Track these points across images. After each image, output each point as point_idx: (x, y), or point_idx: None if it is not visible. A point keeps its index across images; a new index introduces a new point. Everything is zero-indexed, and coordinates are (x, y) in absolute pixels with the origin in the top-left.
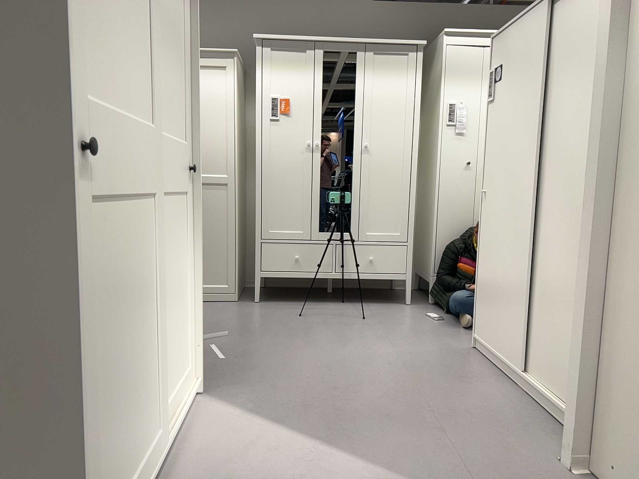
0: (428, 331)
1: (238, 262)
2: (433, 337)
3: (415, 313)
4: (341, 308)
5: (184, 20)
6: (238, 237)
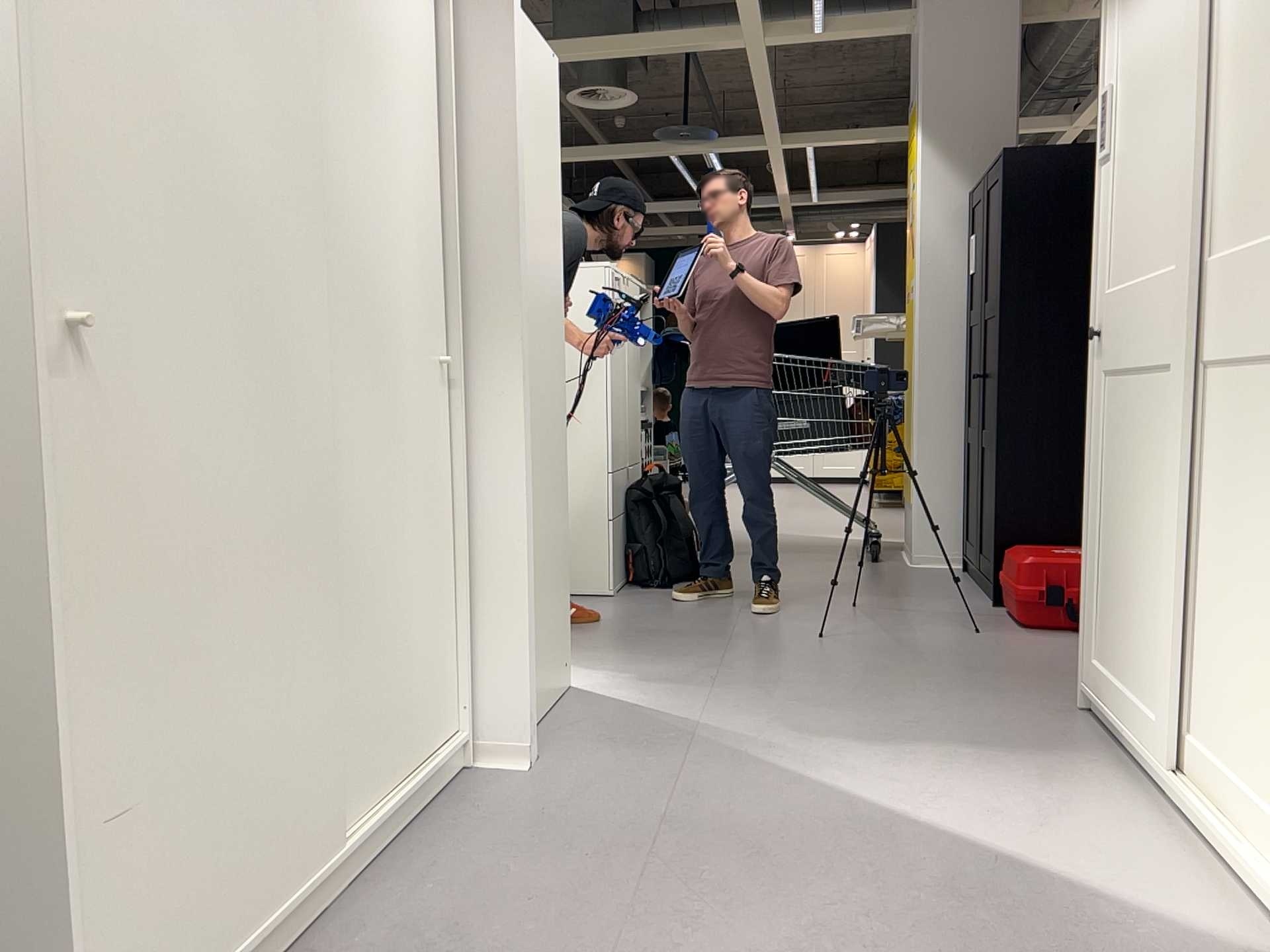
0: None
1: None
2: None
3: None
4: None
5: None
6: None
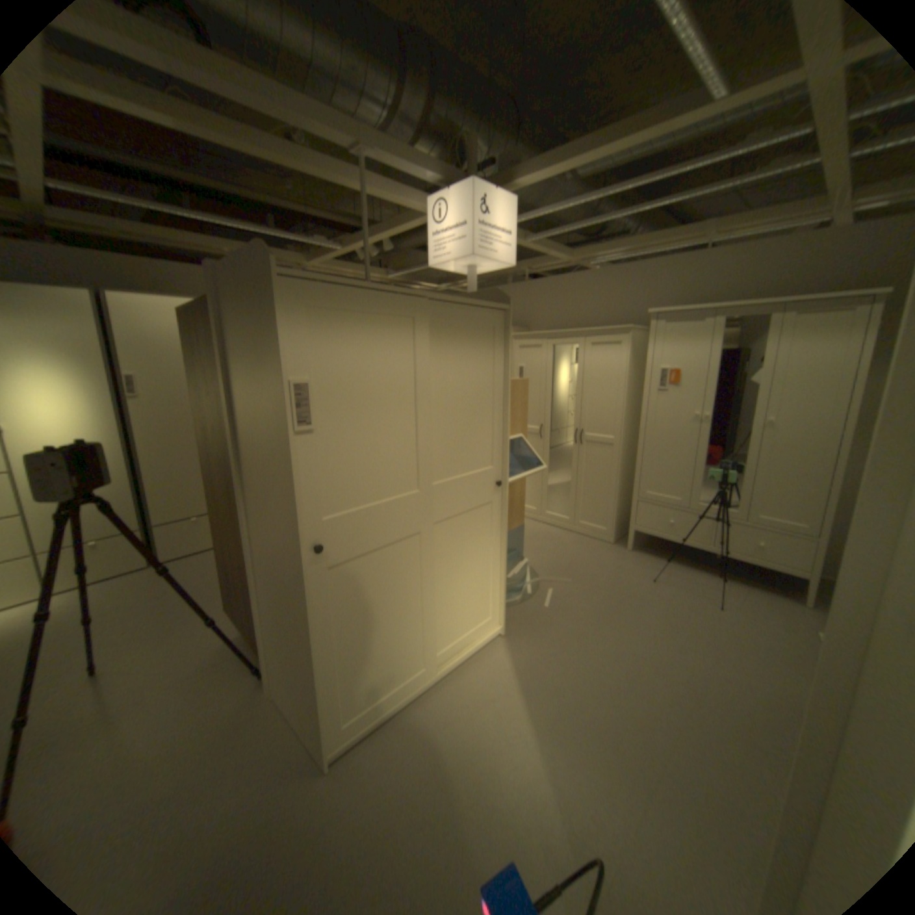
0: (791, 659)
1: (619, 511)
2: (790, 670)
3: (804, 626)
4: (711, 585)
5: (496, 377)
6: (621, 490)
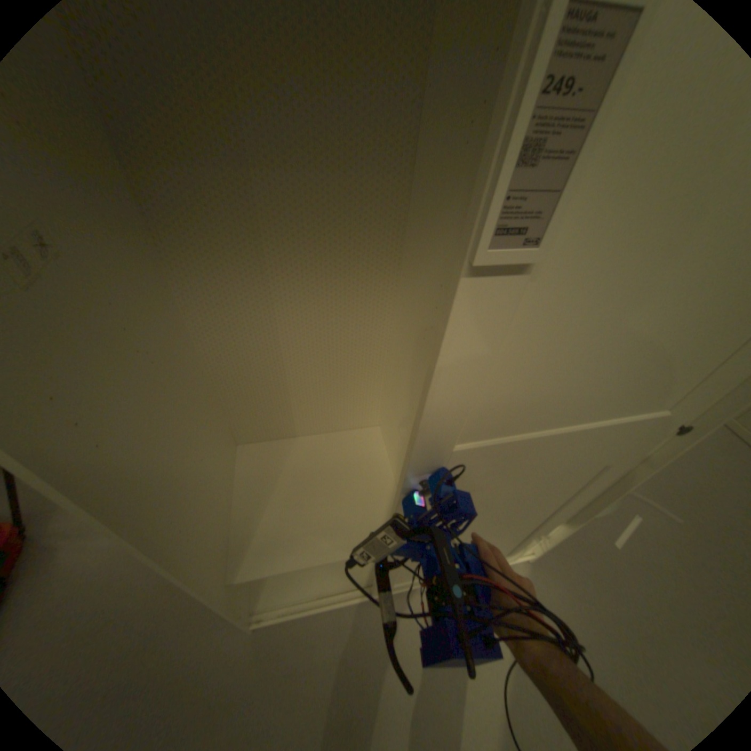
0: None
1: None
2: None
3: None
4: None
5: None
6: None
